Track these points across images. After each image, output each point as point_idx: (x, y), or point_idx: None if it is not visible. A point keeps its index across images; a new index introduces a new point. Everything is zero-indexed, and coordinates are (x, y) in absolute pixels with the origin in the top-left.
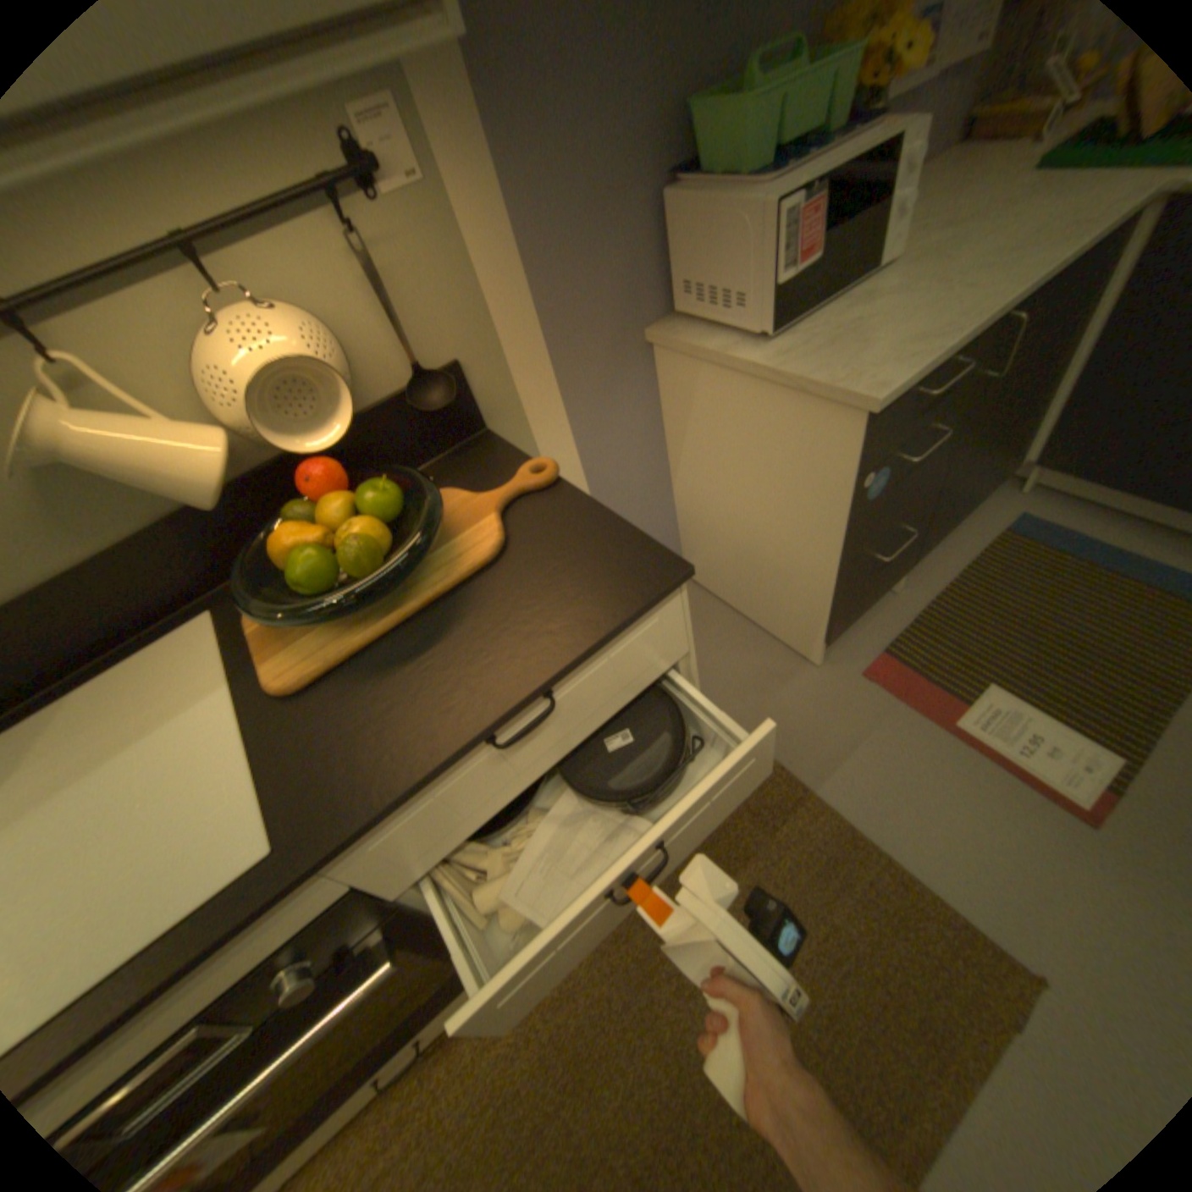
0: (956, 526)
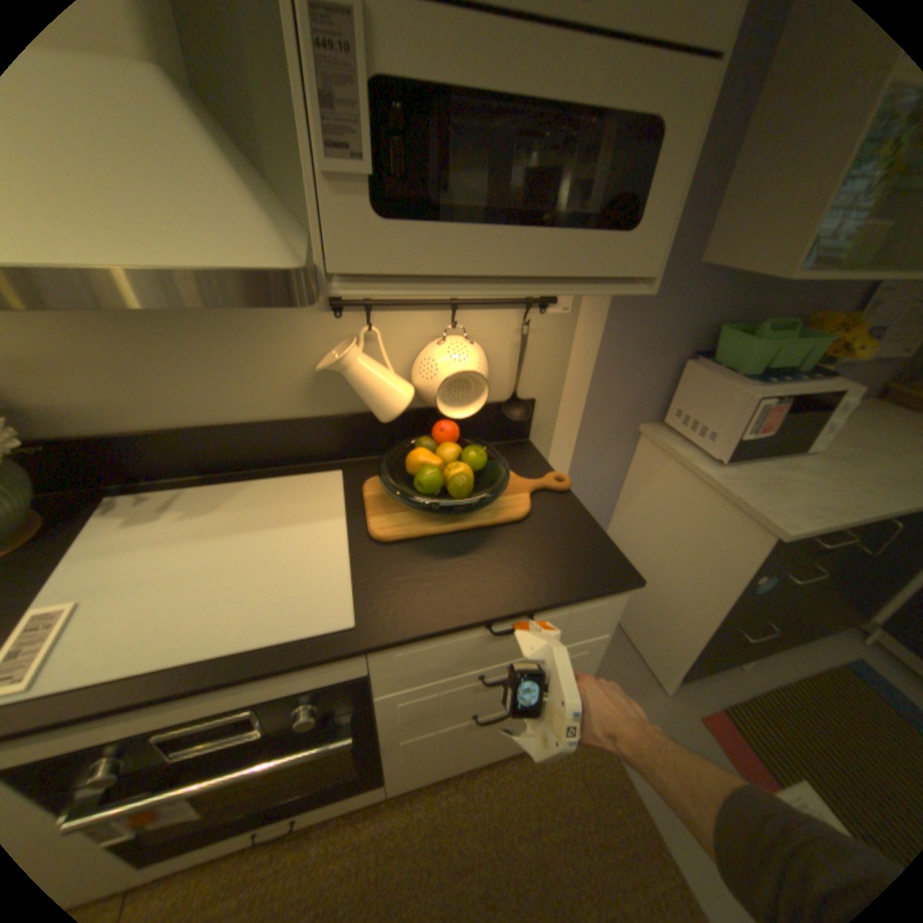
0: (807, 643)
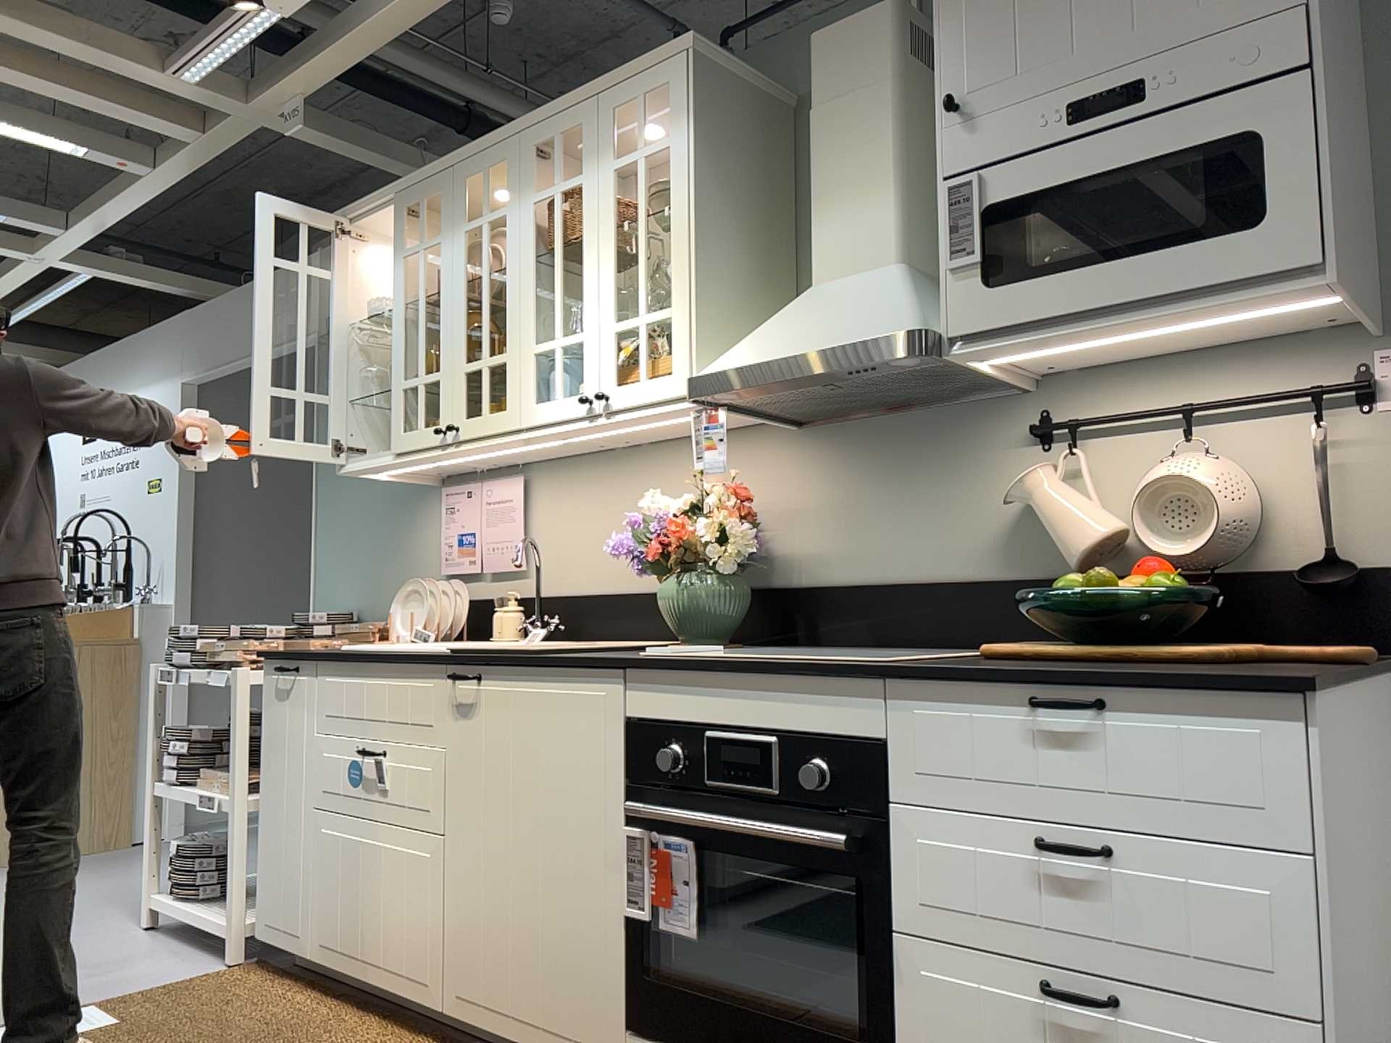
0: None
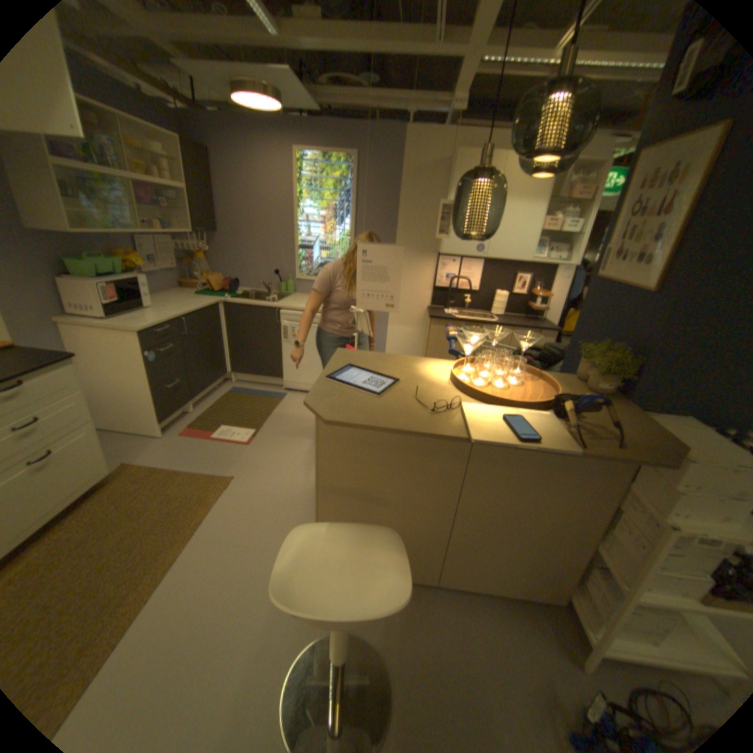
0: (206, 389)
